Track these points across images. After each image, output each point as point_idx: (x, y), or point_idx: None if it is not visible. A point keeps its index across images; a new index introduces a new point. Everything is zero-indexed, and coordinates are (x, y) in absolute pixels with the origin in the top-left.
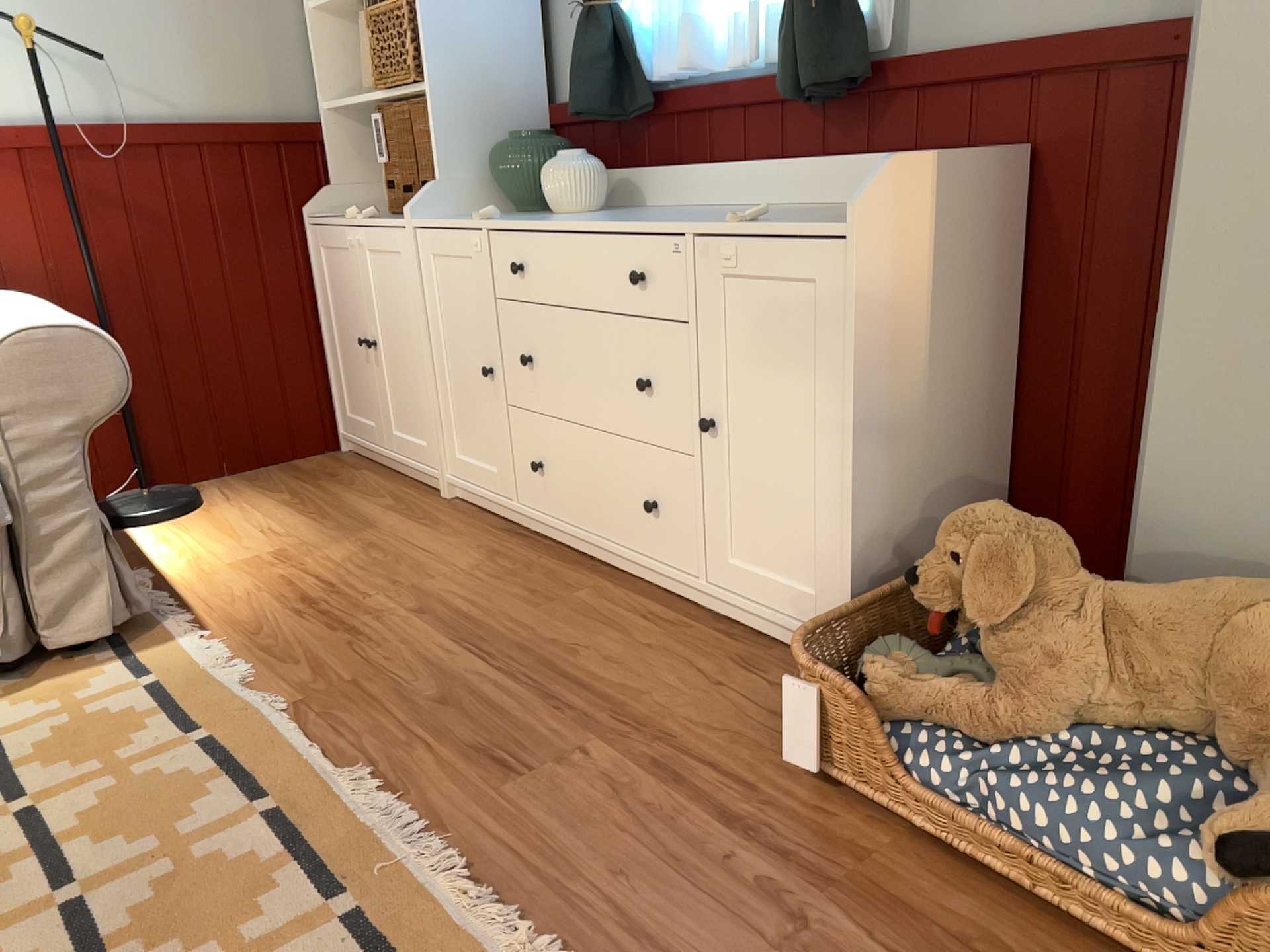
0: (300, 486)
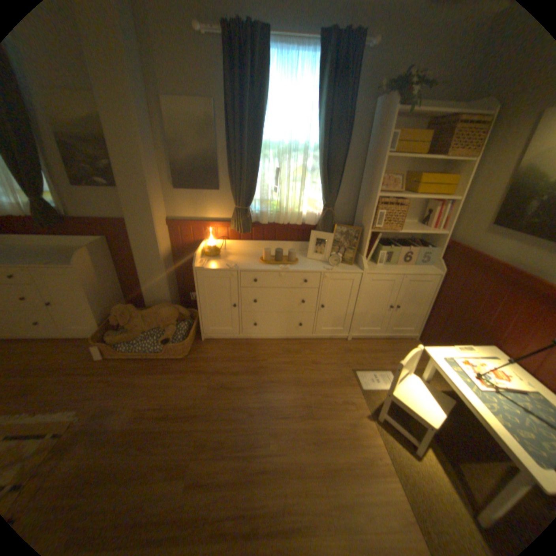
0: None
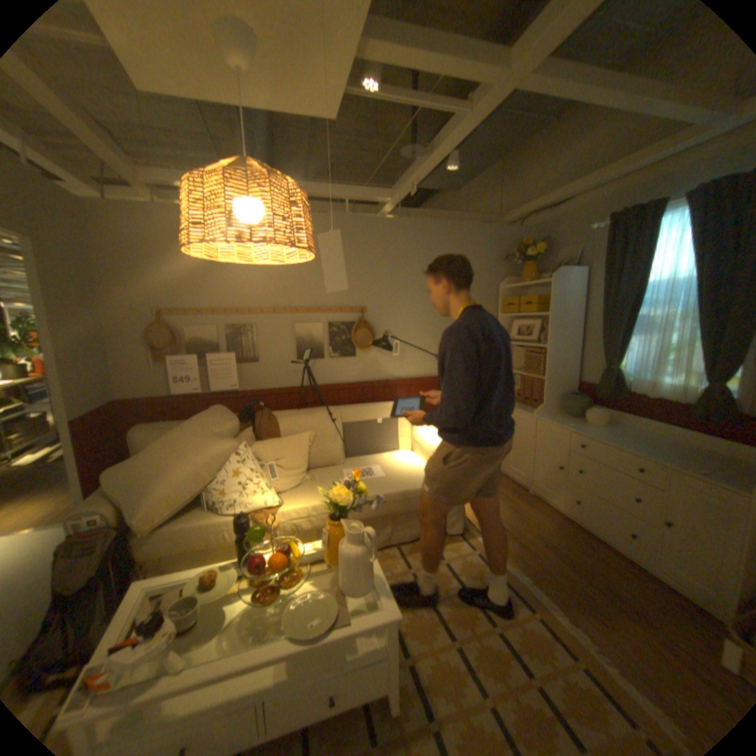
0: None
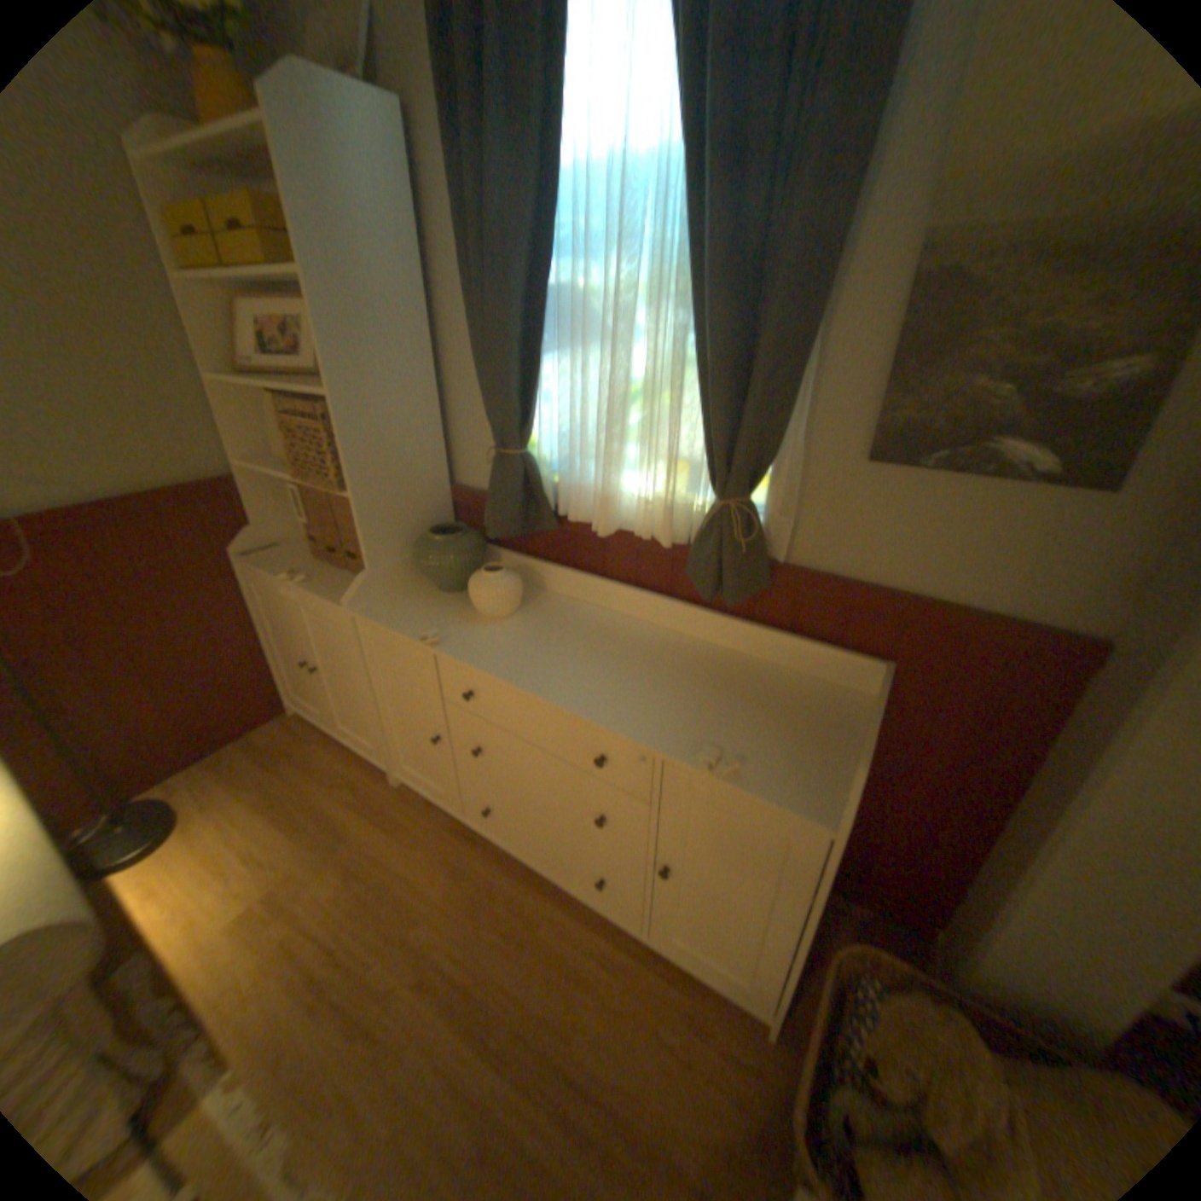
0: (261, 778)
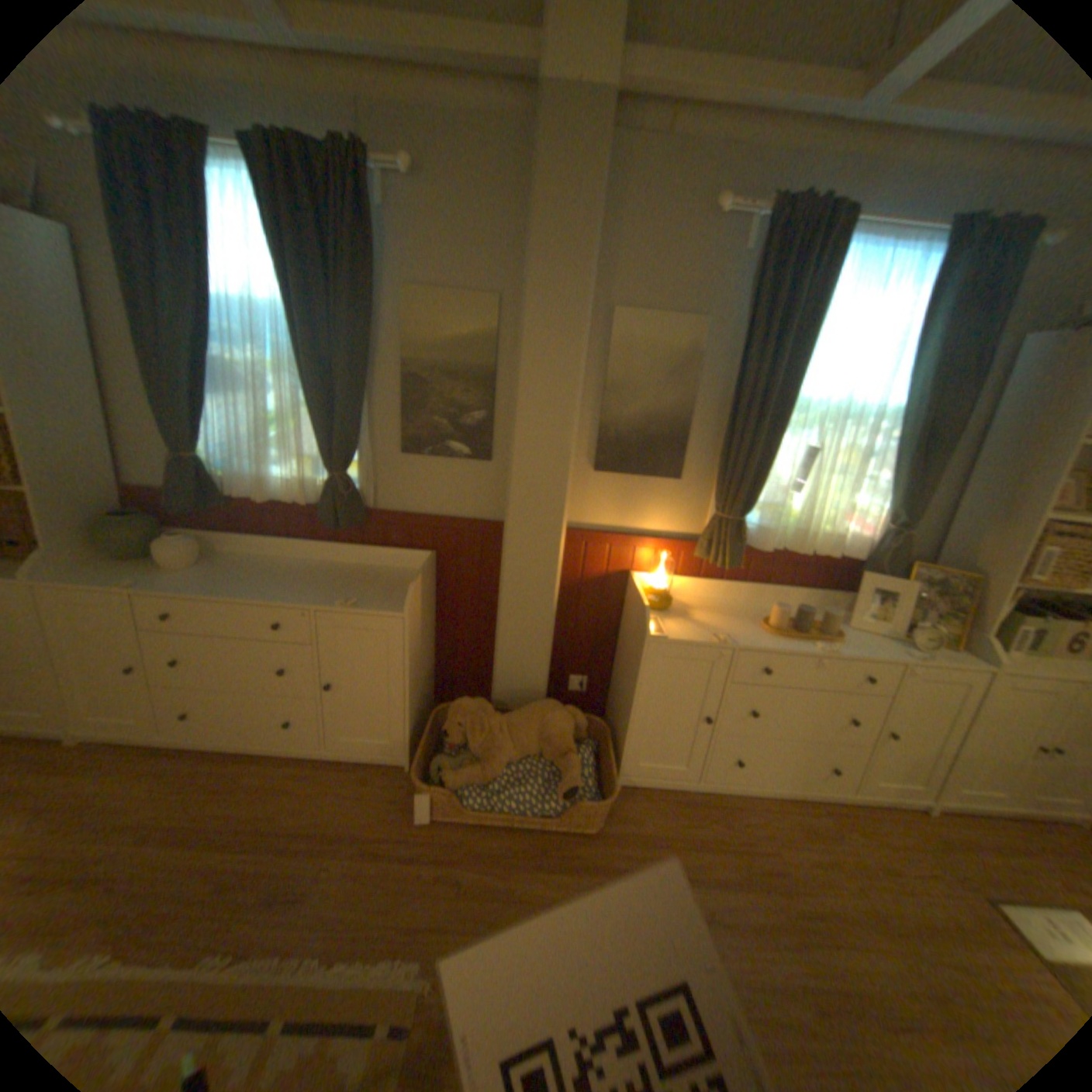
0: None
